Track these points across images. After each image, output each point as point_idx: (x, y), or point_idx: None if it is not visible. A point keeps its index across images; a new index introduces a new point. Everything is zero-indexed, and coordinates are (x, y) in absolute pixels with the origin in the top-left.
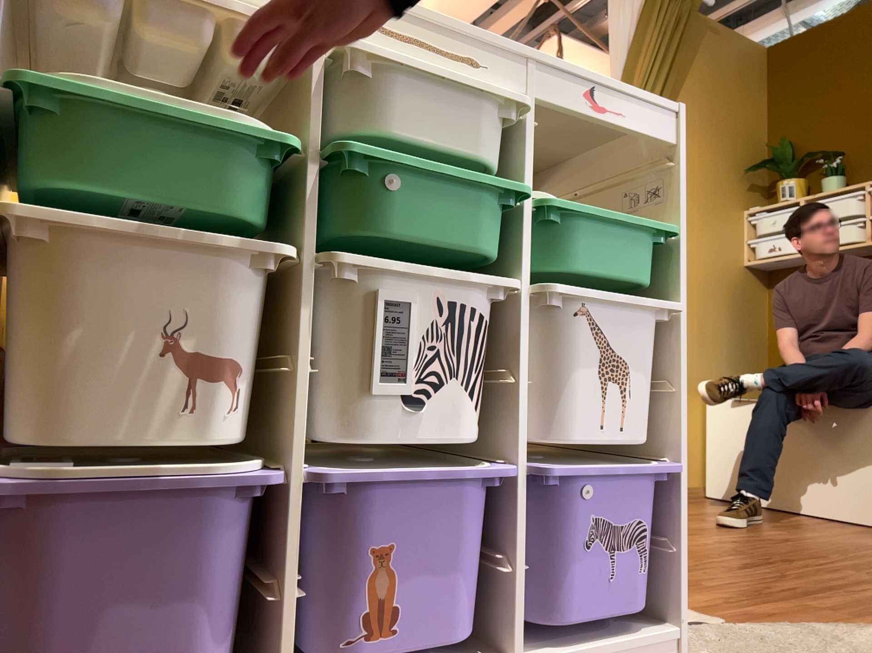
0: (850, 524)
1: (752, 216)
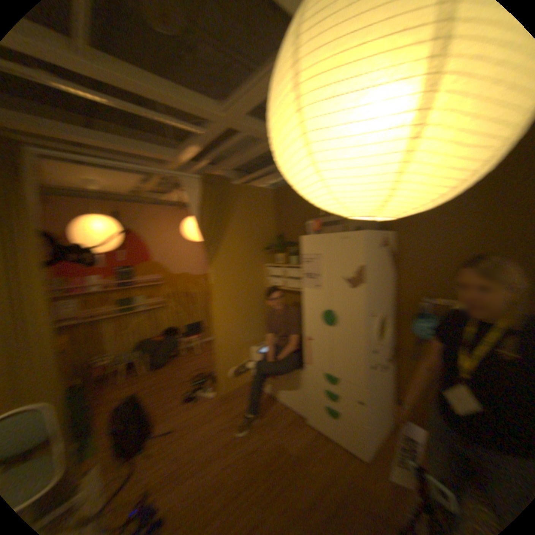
0: (290, 416)
1: (267, 268)
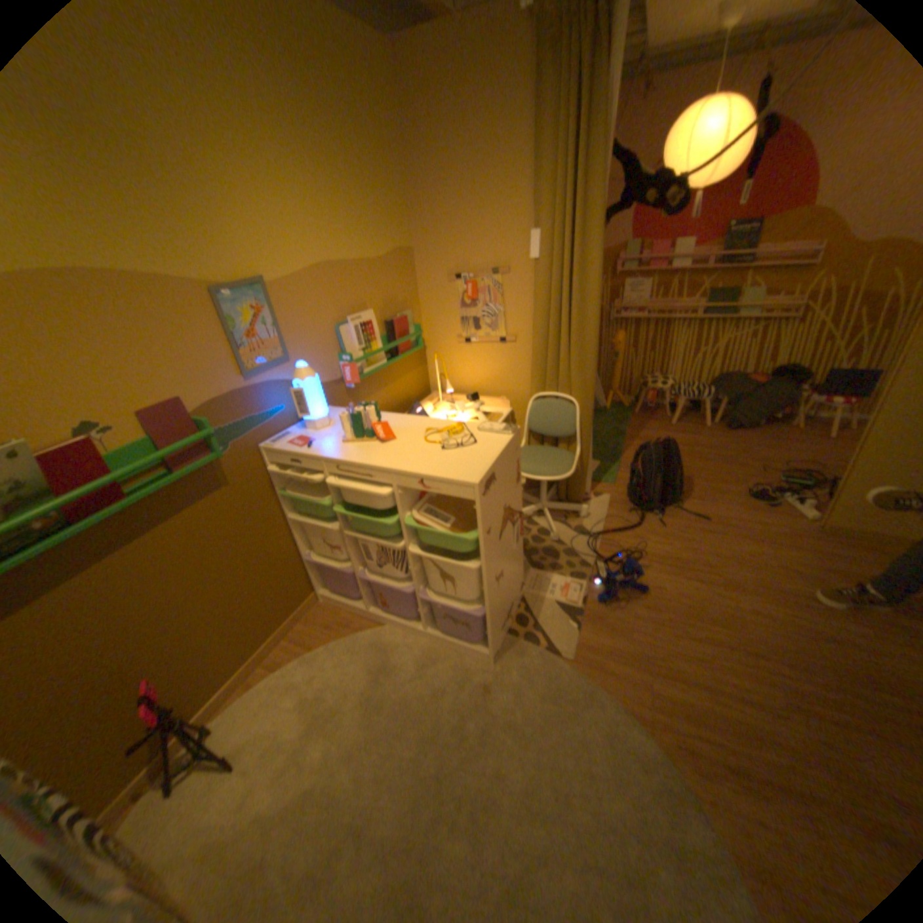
0: None
1: None
